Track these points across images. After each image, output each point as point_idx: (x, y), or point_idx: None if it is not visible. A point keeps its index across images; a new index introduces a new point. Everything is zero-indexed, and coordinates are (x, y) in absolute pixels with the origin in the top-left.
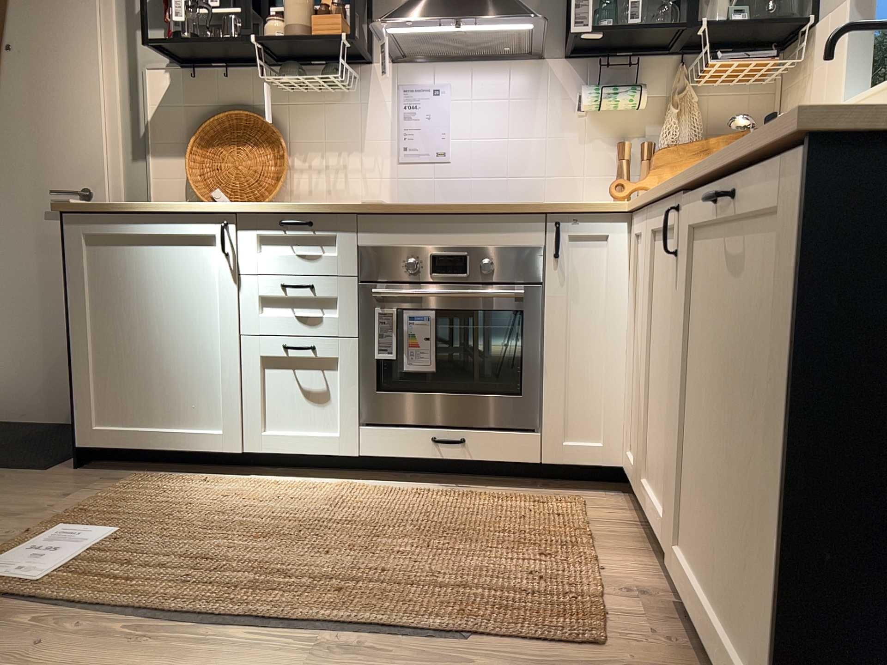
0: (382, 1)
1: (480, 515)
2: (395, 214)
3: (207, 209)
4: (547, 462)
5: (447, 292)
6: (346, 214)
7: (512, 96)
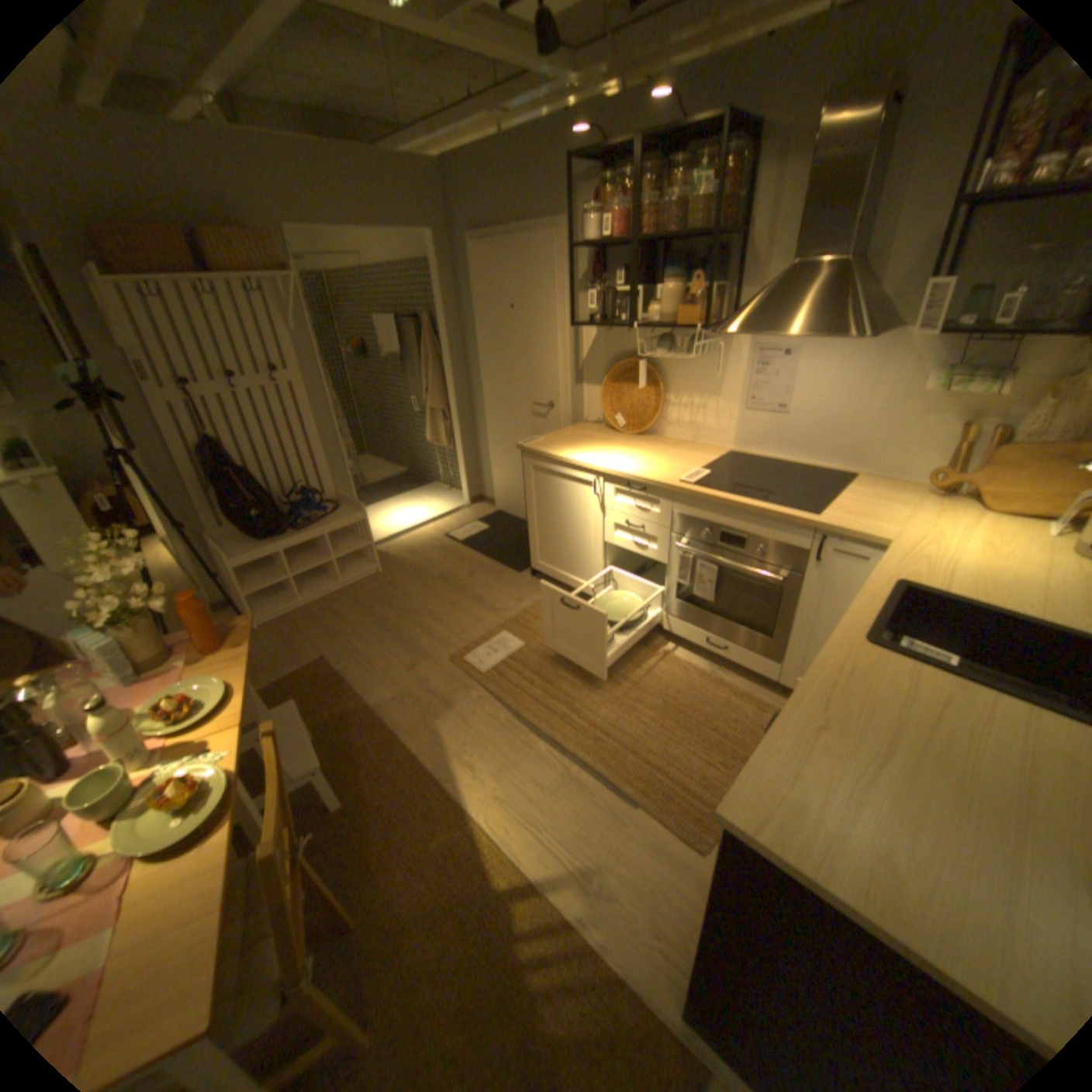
0: (753, 265)
1: (710, 705)
2: (697, 498)
3: (587, 467)
4: (780, 682)
5: (722, 562)
6: (665, 489)
7: (862, 360)
